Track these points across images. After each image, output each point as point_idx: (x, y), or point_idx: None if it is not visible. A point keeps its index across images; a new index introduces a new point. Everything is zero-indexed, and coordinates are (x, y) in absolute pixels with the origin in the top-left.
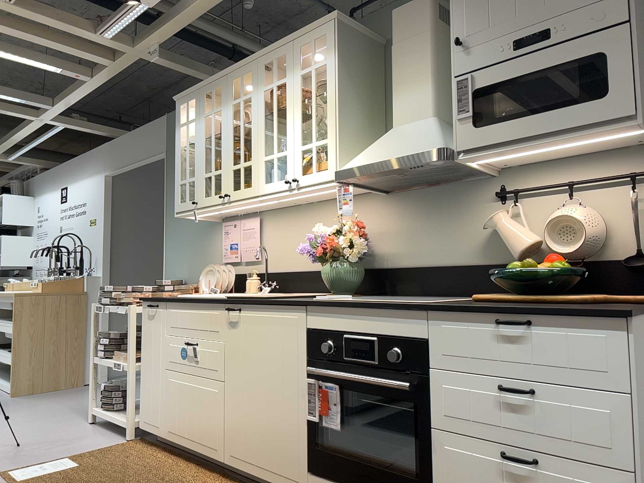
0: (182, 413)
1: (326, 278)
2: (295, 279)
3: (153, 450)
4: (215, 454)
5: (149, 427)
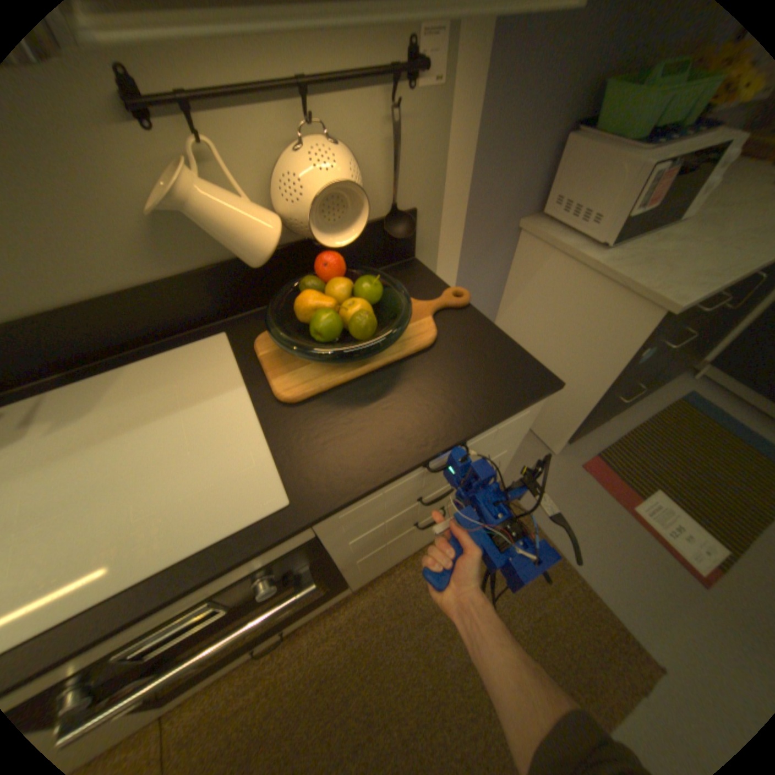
0: None
1: None
2: None
3: None
4: None
5: None
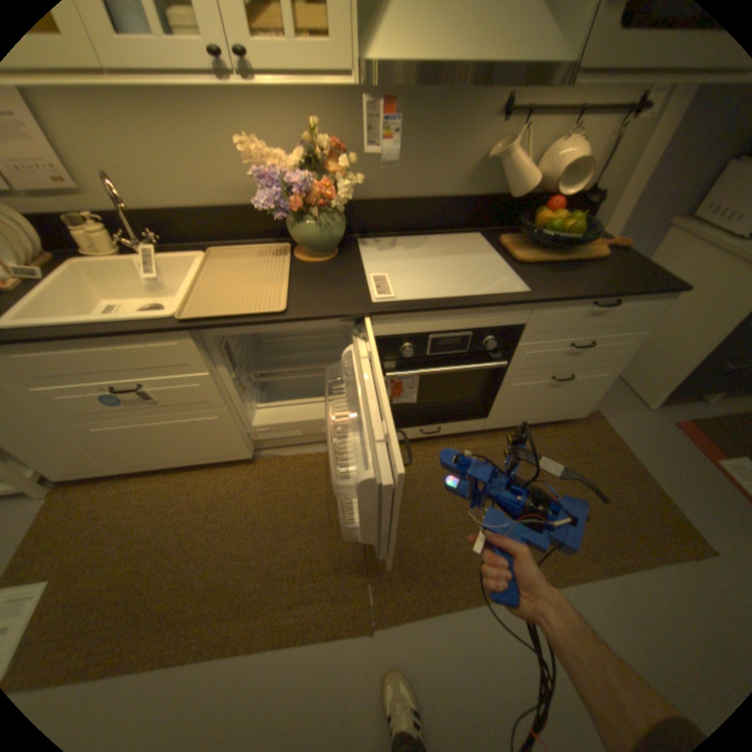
0: (153, 450)
1: (304, 239)
2: (187, 221)
3: (110, 488)
4: (237, 458)
5: (80, 477)
